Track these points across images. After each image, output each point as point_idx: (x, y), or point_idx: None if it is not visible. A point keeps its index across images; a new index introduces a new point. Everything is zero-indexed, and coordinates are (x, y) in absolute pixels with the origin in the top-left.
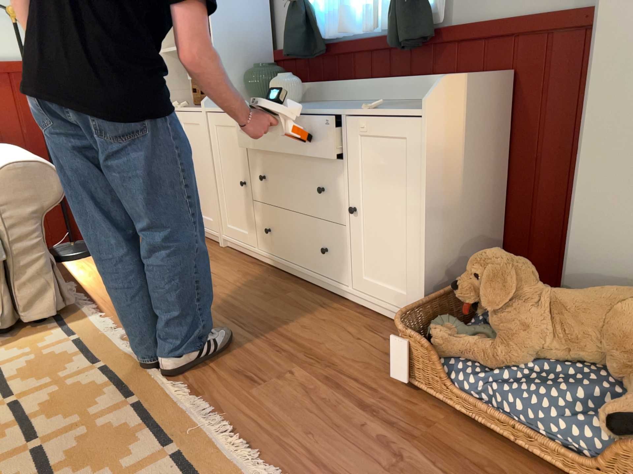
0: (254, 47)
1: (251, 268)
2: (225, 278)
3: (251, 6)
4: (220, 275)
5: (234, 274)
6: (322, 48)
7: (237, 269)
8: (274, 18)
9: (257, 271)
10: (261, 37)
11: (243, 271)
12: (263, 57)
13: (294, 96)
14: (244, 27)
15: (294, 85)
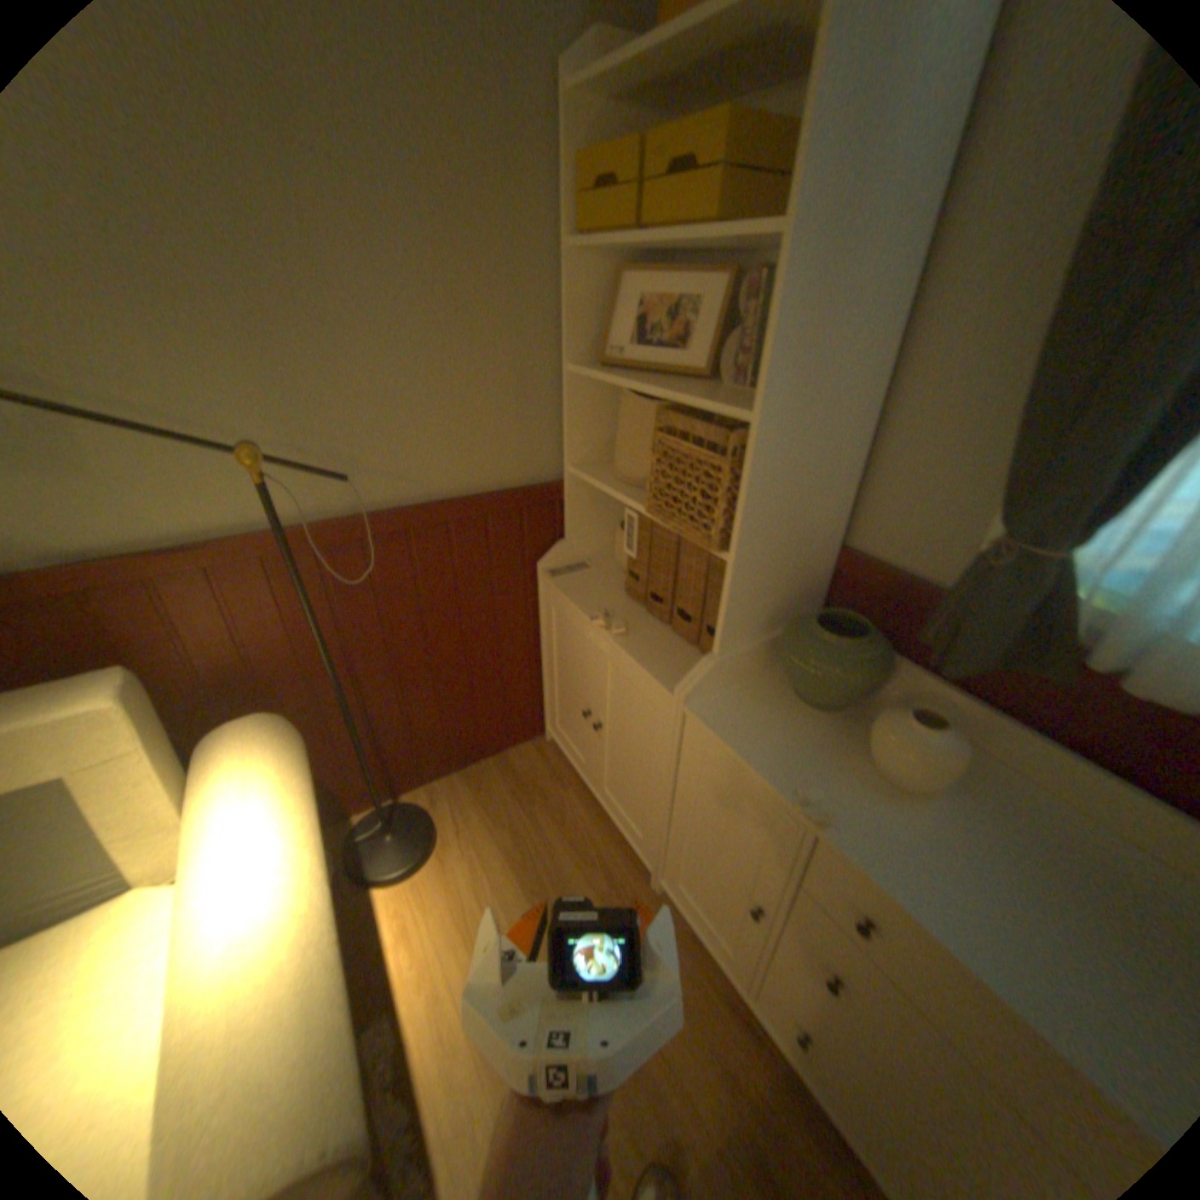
0: (816, 549)
1: (743, 1047)
2: (697, 1096)
3: (841, 459)
4: (681, 1072)
5: (713, 1079)
6: (1074, 675)
7: (713, 1041)
8: (873, 471)
9: (760, 1070)
10: (837, 523)
11: (728, 1063)
12: (825, 564)
13: (957, 784)
14: (812, 510)
15: (972, 766)
